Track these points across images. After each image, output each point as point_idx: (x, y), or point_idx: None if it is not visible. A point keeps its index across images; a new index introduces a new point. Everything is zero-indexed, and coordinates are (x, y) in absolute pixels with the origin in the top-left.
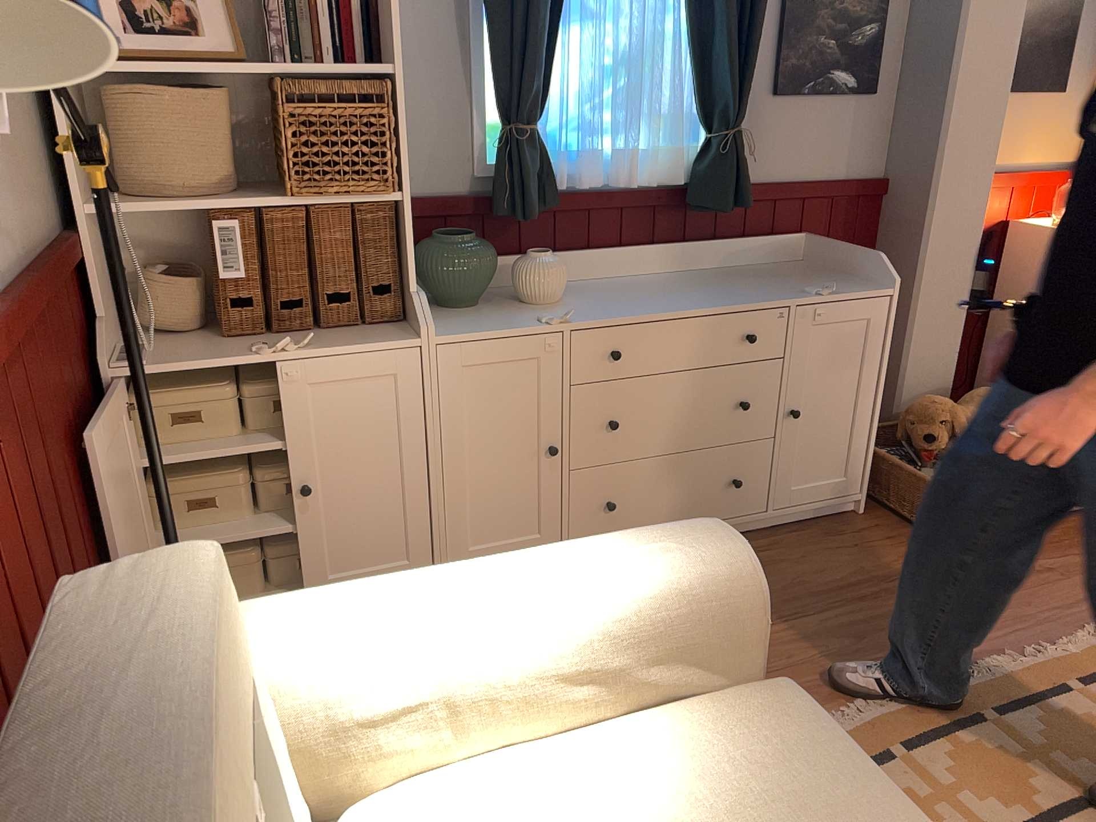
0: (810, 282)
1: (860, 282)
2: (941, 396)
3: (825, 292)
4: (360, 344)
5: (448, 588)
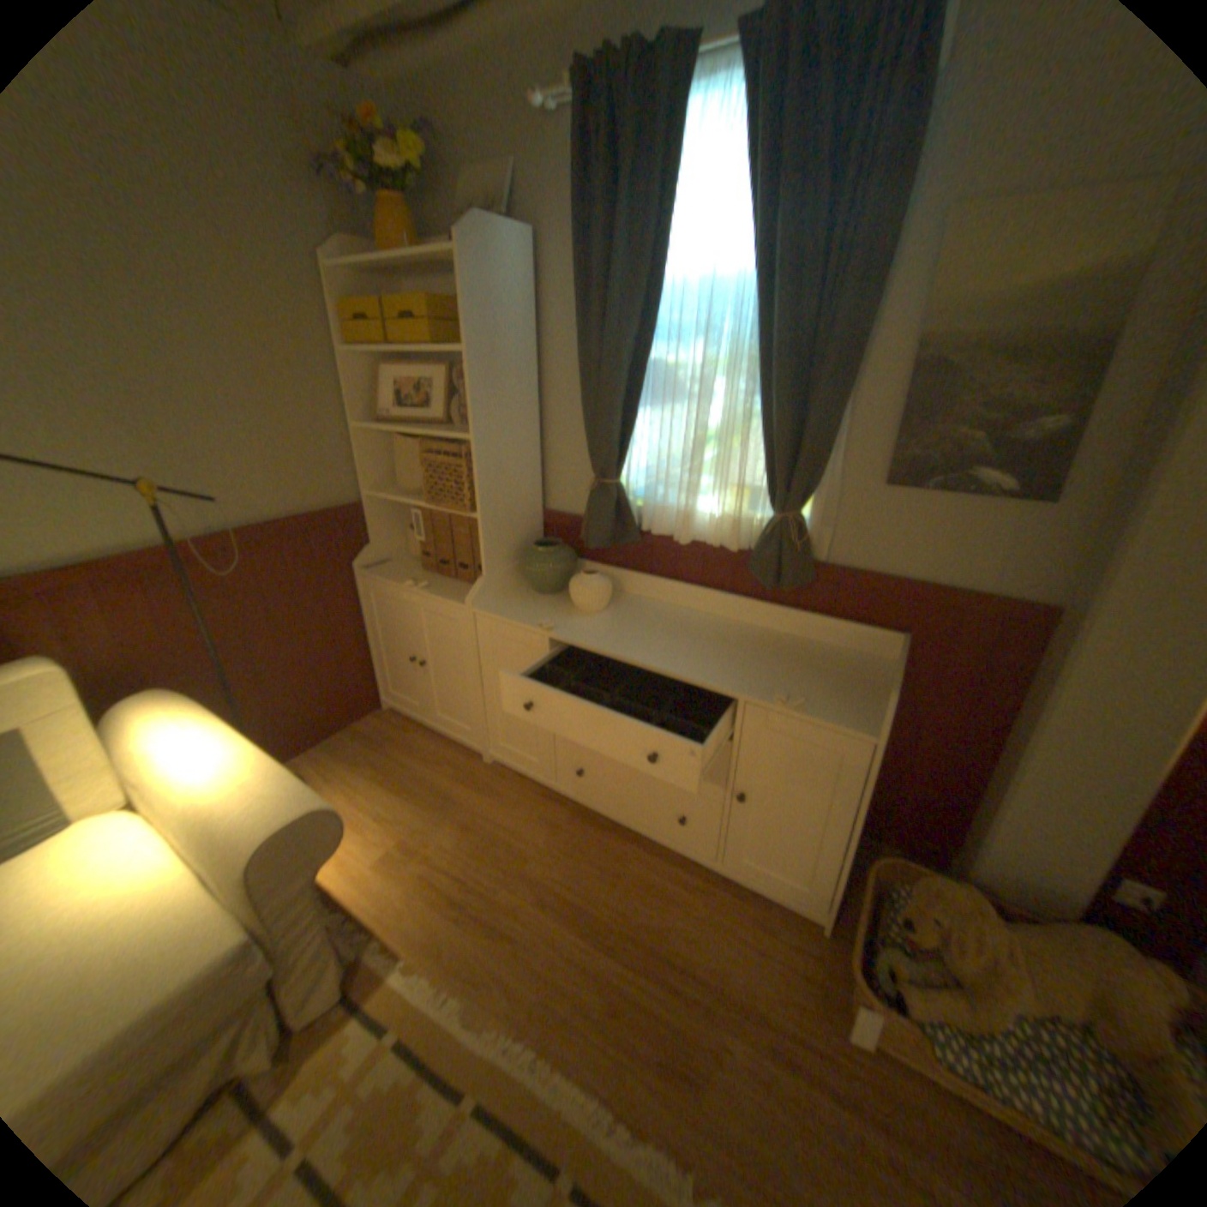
0: (812, 688)
1: (867, 713)
2: (973, 895)
3: (788, 703)
4: (446, 597)
5: (191, 746)
